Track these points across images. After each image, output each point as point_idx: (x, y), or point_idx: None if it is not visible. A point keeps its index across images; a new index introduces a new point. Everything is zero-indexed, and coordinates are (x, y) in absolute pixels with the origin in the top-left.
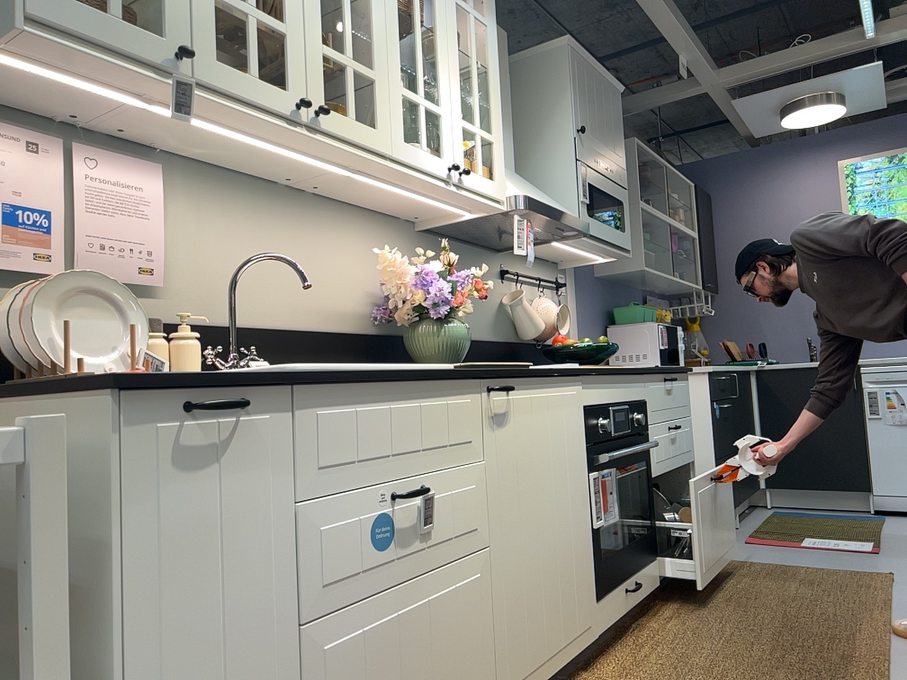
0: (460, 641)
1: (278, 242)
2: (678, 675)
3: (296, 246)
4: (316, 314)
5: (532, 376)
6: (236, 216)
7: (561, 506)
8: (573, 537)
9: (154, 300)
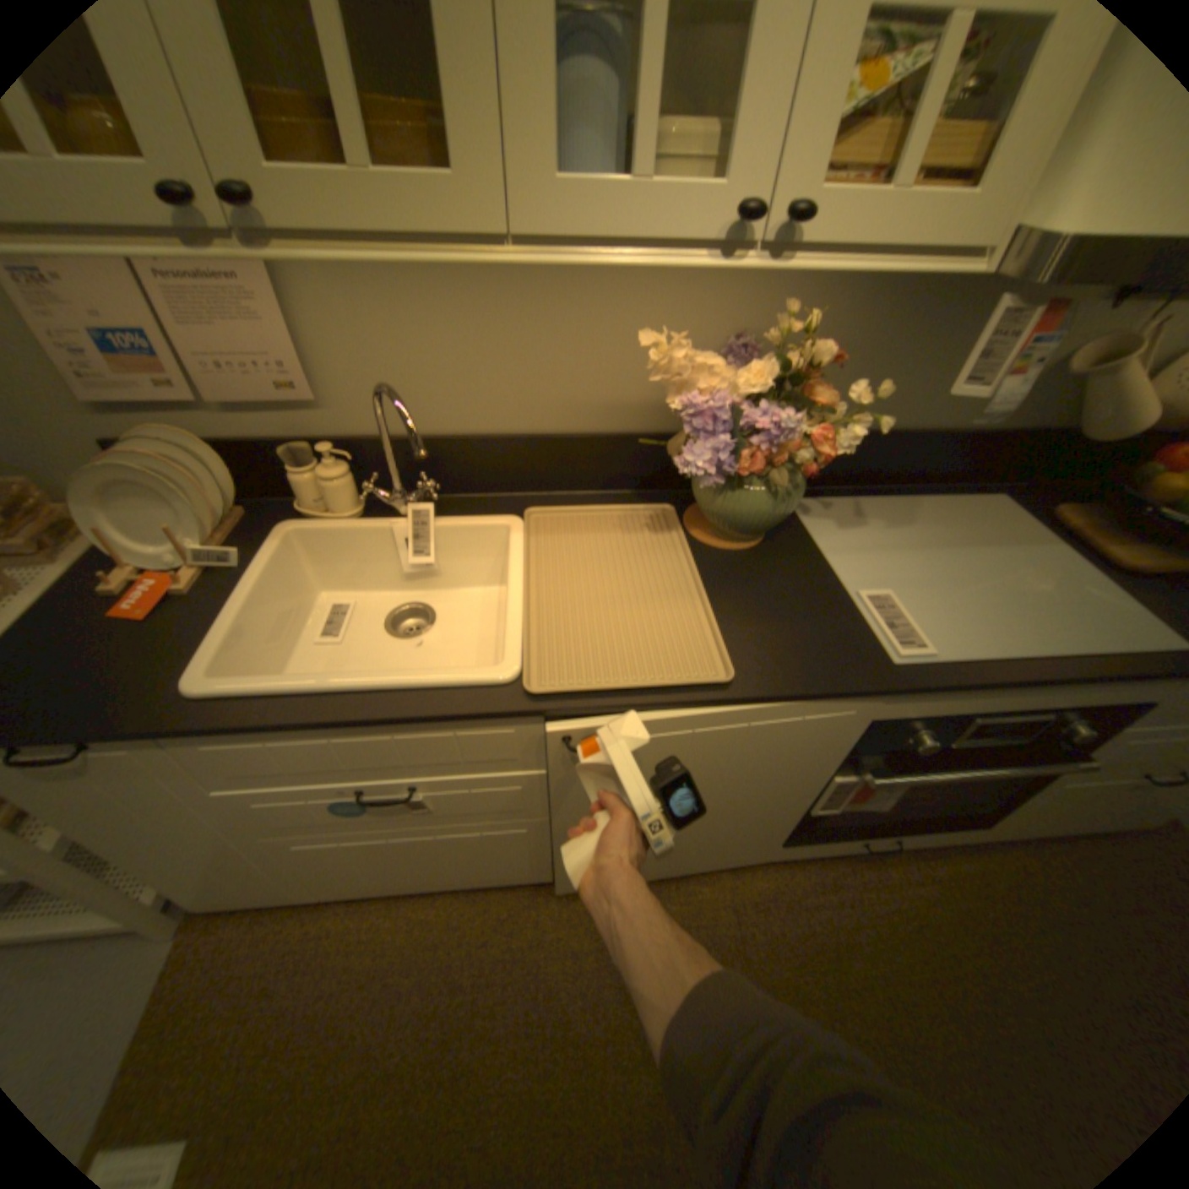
0: (491, 855)
1: (492, 309)
2: (804, 966)
3: (530, 309)
4: (567, 410)
5: (694, 706)
6: (411, 277)
7: (729, 800)
8: (749, 817)
9: (315, 412)
